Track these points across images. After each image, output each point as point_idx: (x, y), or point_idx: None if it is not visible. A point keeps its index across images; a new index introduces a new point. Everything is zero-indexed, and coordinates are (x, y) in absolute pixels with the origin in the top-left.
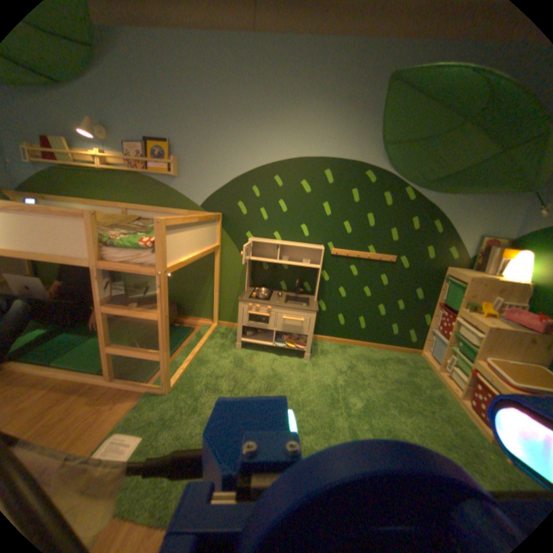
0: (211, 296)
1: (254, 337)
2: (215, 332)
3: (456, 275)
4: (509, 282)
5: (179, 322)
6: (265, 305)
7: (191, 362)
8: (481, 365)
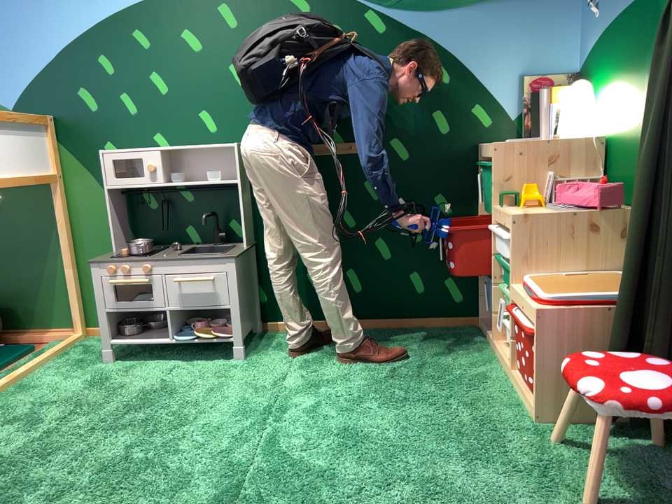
0: (66, 281)
1: (140, 338)
2: (76, 347)
3: (486, 153)
4: (564, 141)
5: (11, 344)
6: (140, 266)
7: (1, 393)
8: (517, 290)
